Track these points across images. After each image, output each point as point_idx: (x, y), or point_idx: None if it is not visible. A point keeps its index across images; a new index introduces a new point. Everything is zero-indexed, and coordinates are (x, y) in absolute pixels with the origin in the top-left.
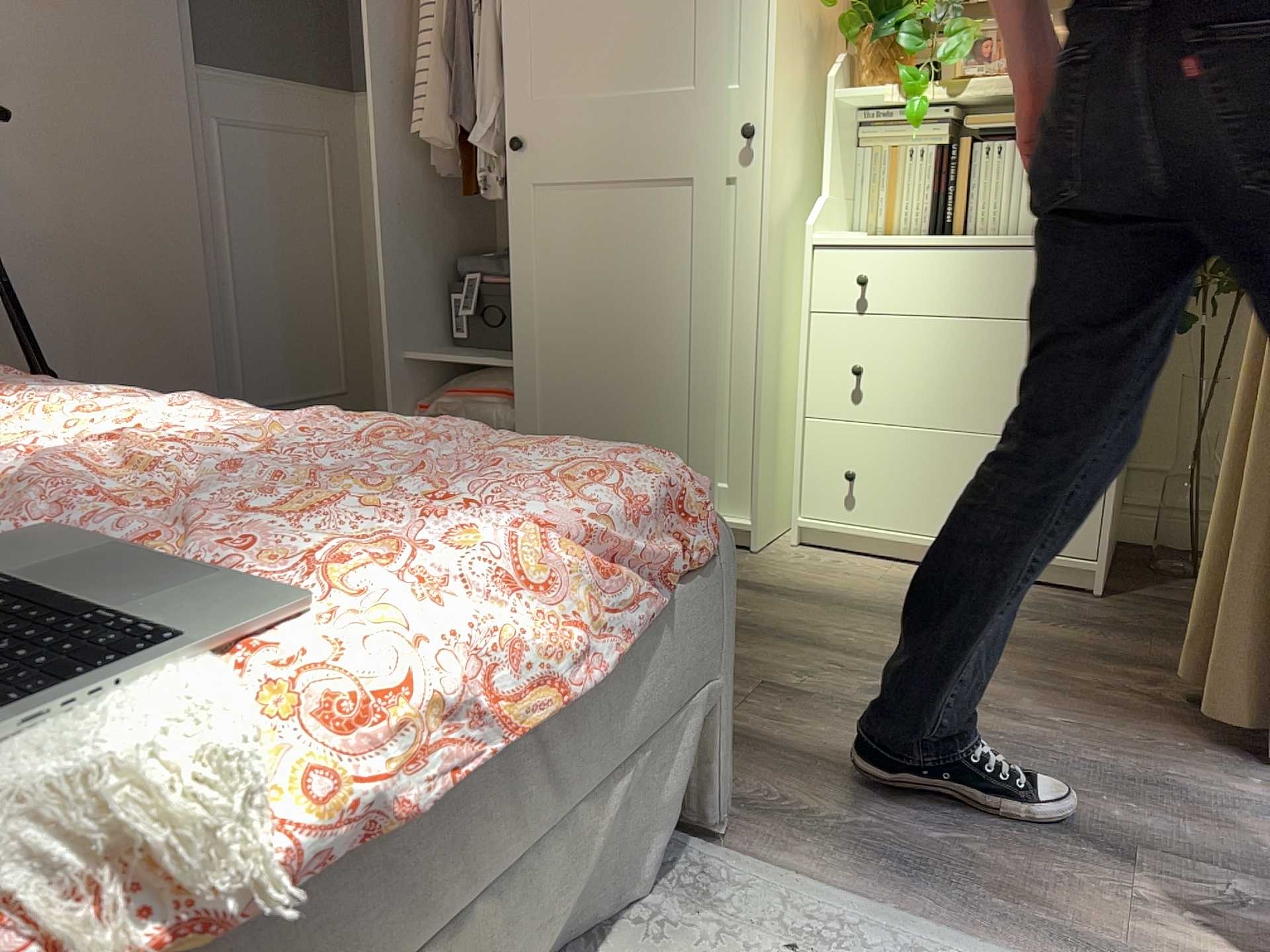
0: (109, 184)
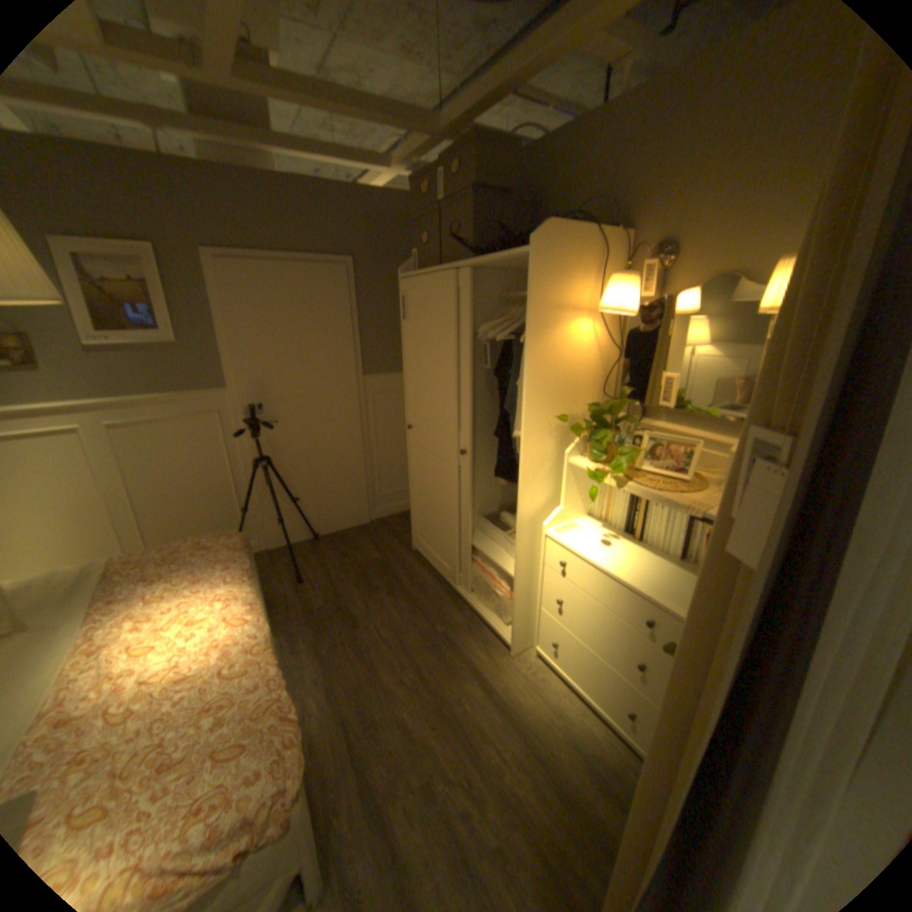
0: (323, 427)
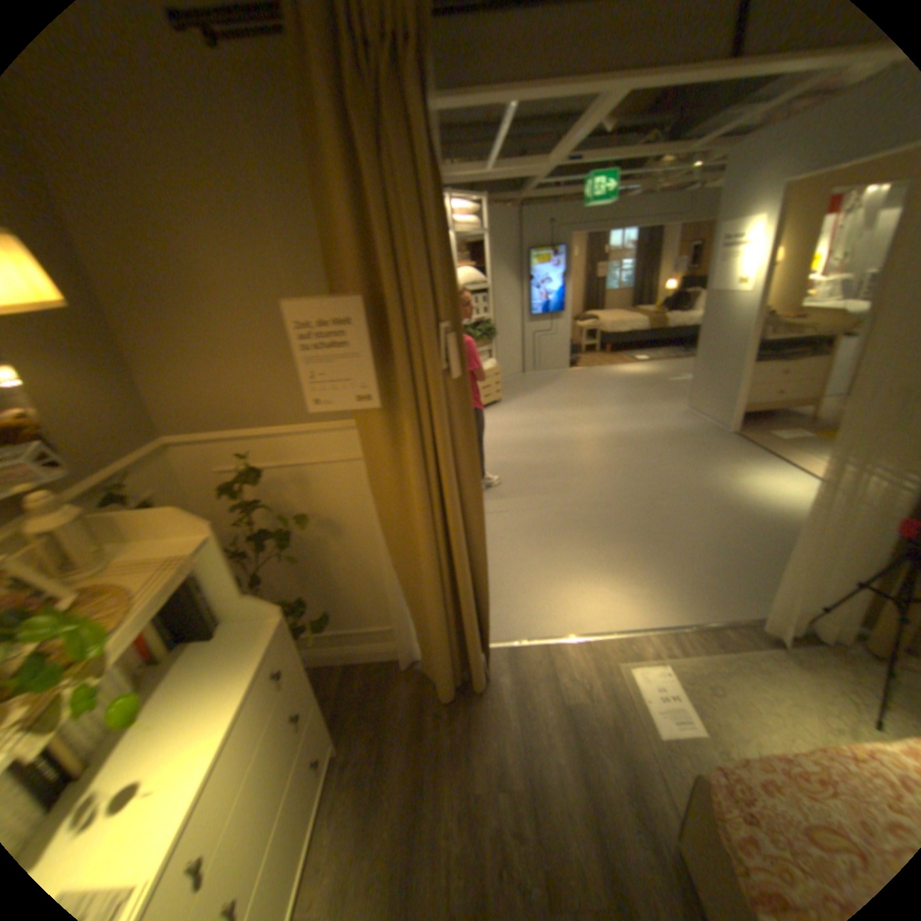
0: None
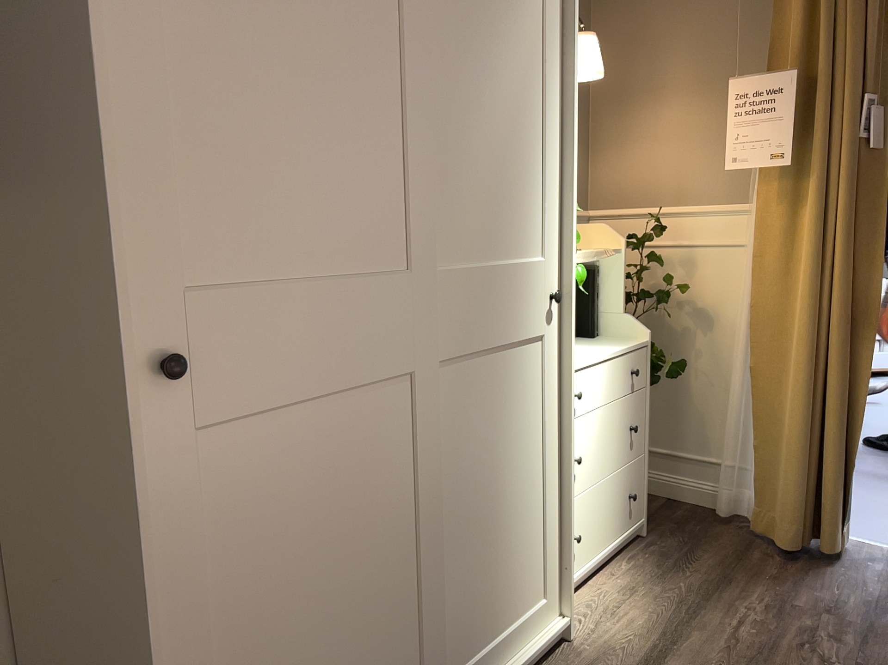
0: None
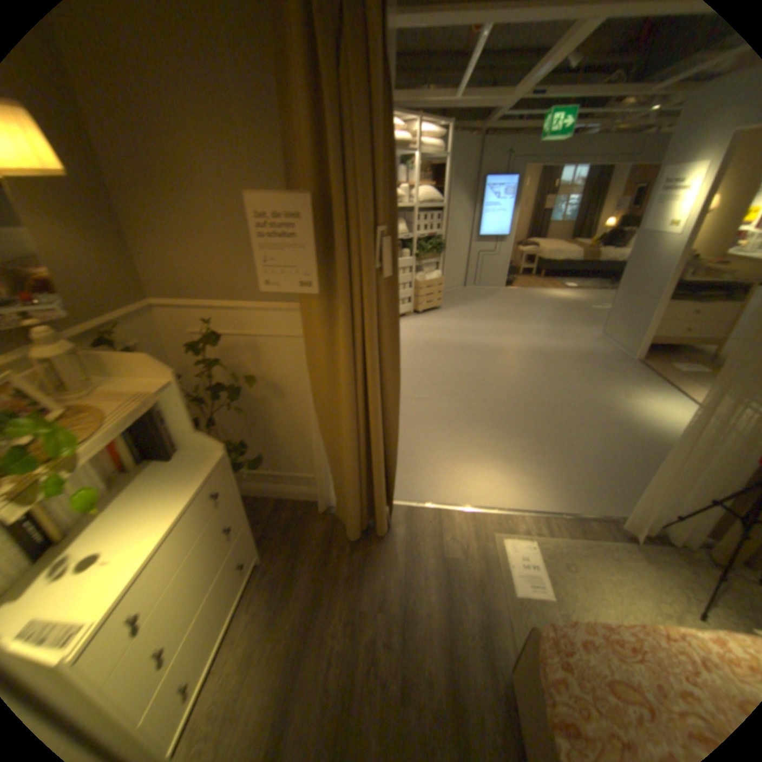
0: None
